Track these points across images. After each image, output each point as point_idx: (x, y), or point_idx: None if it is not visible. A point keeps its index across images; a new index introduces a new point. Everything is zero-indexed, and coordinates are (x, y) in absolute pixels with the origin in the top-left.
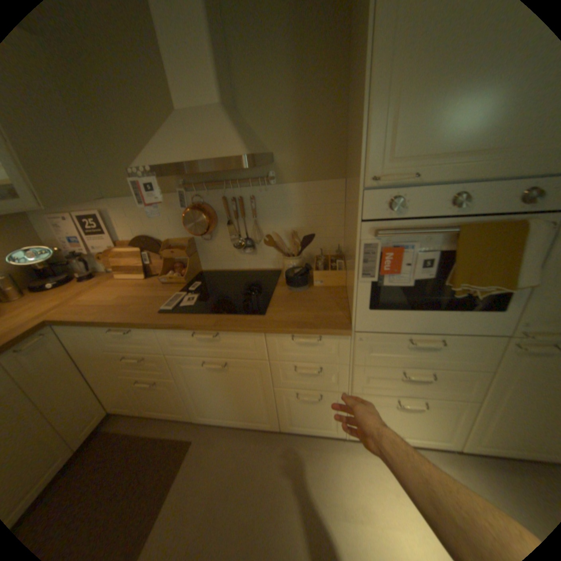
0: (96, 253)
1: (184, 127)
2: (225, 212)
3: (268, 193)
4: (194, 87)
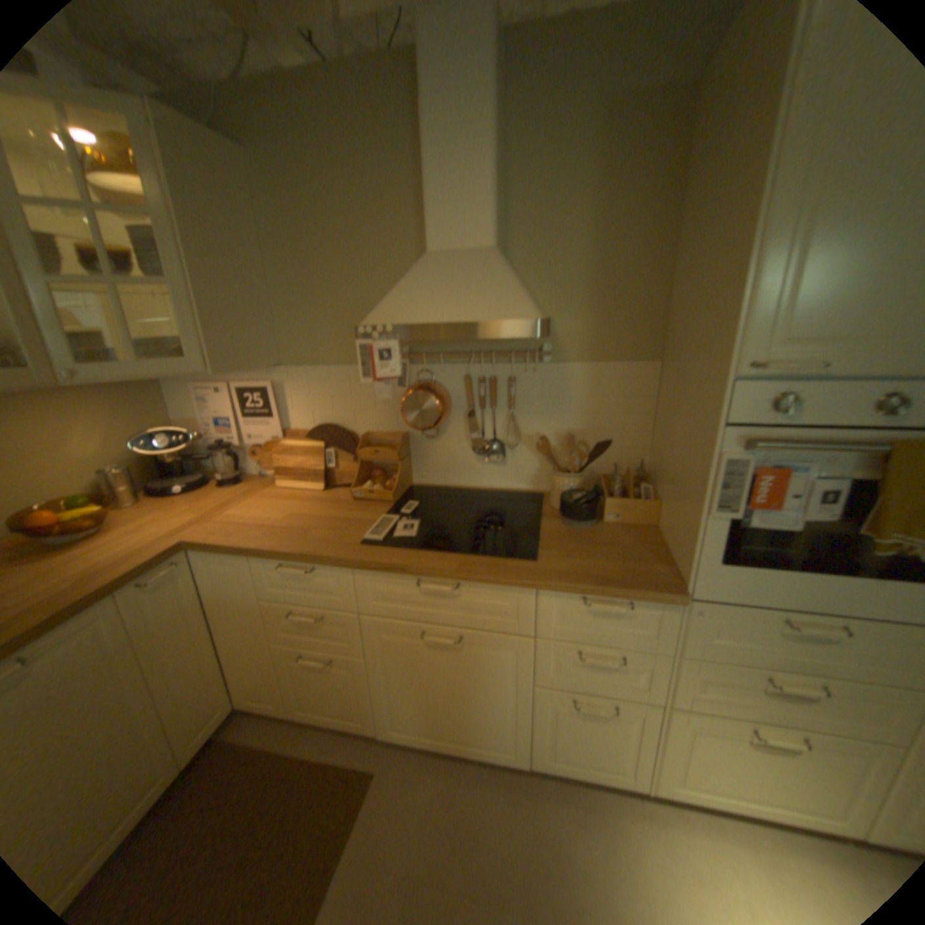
0: (250, 445)
1: (443, 274)
2: (468, 397)
3: (539, 374)
4: (463, 223)
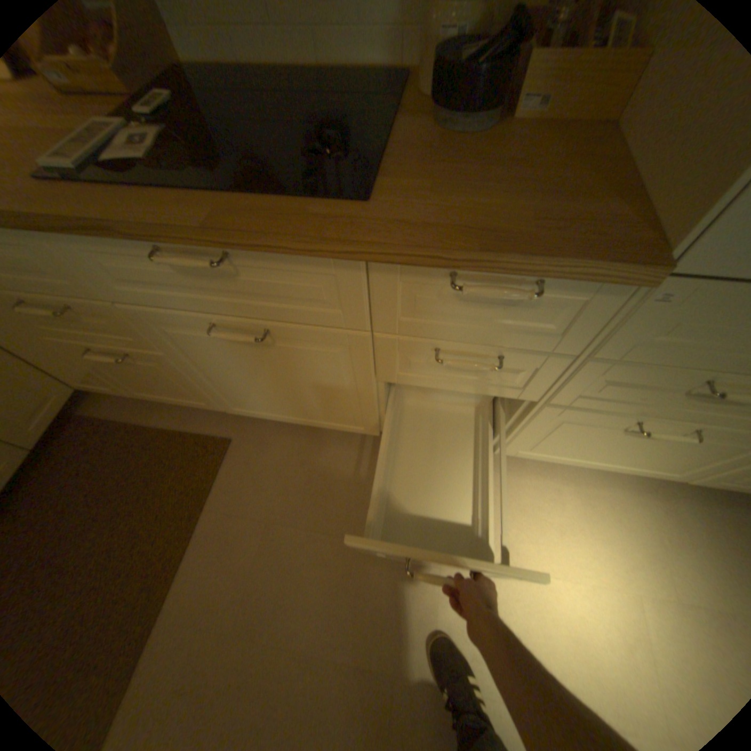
0: None
1: None
2: None
3: None
4: None
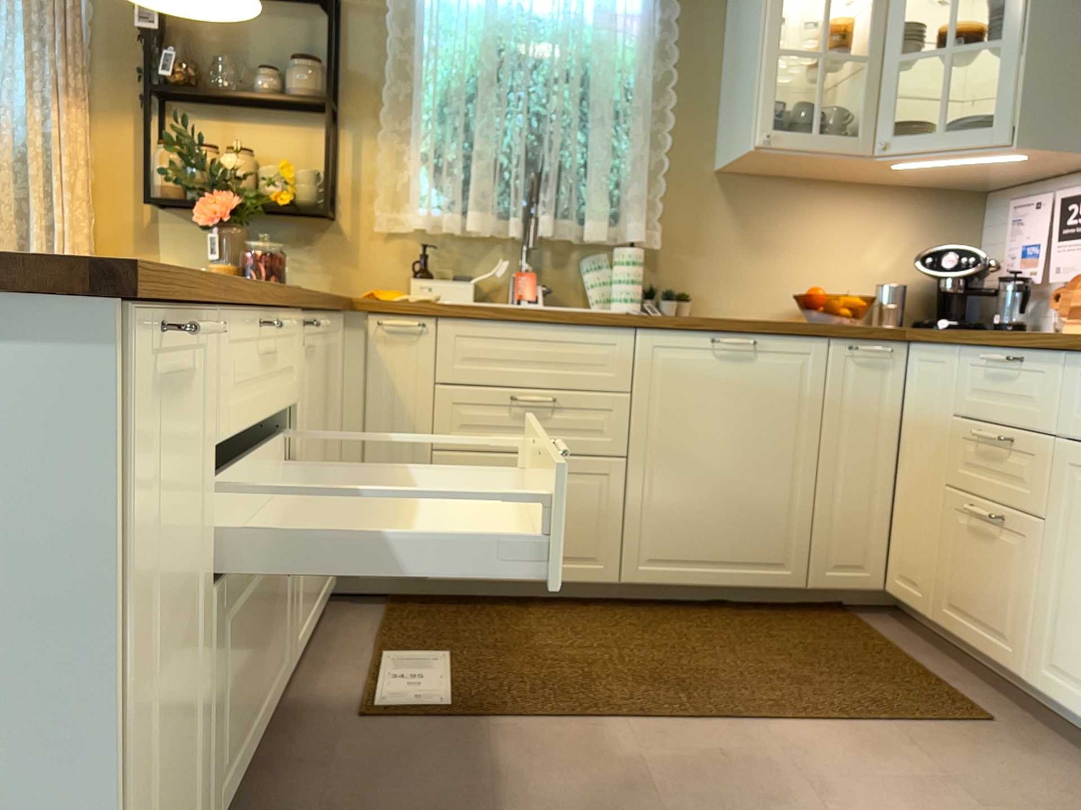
0: (1060, 290)
1: None
2: None
3: None
4: None
